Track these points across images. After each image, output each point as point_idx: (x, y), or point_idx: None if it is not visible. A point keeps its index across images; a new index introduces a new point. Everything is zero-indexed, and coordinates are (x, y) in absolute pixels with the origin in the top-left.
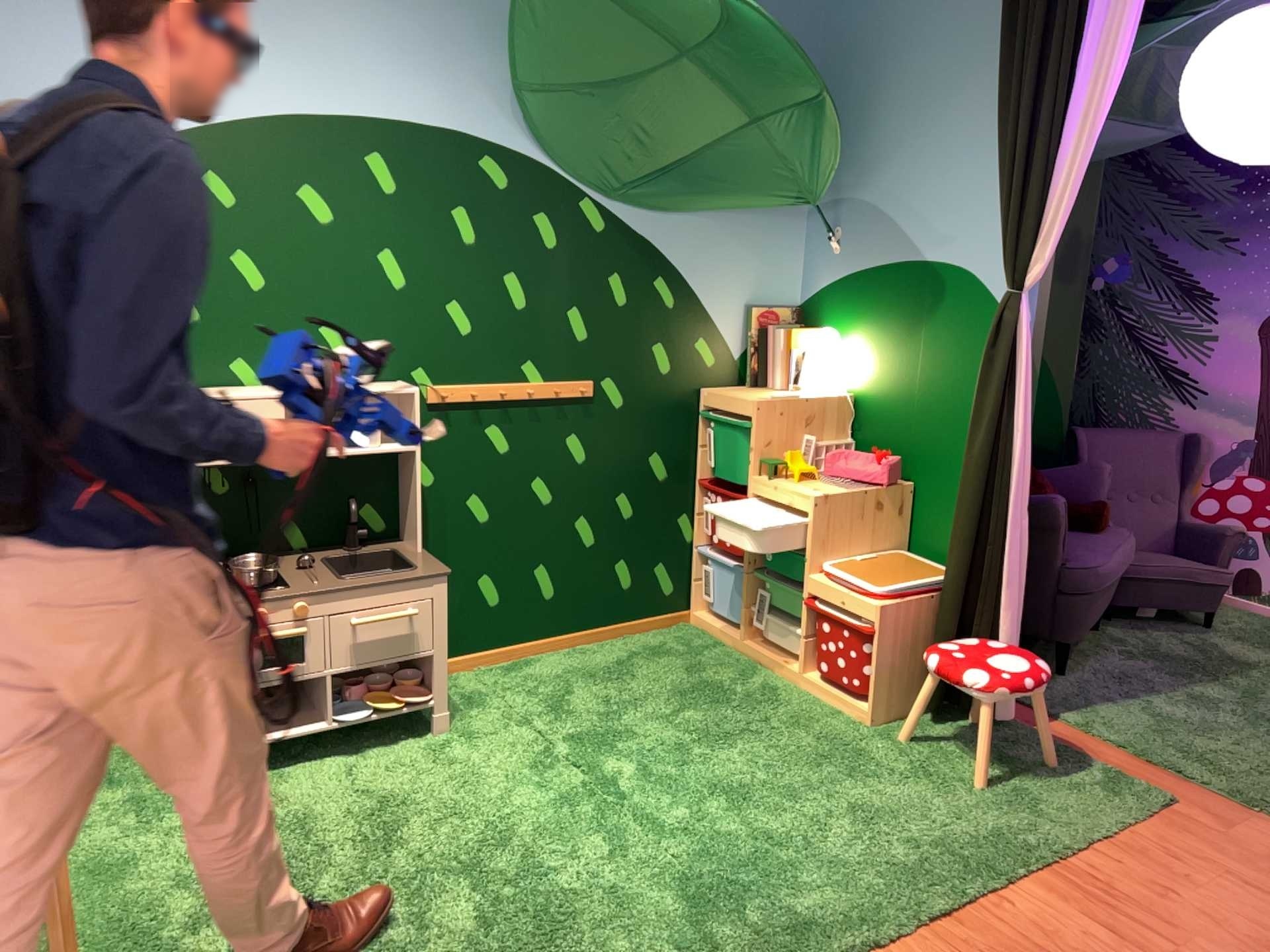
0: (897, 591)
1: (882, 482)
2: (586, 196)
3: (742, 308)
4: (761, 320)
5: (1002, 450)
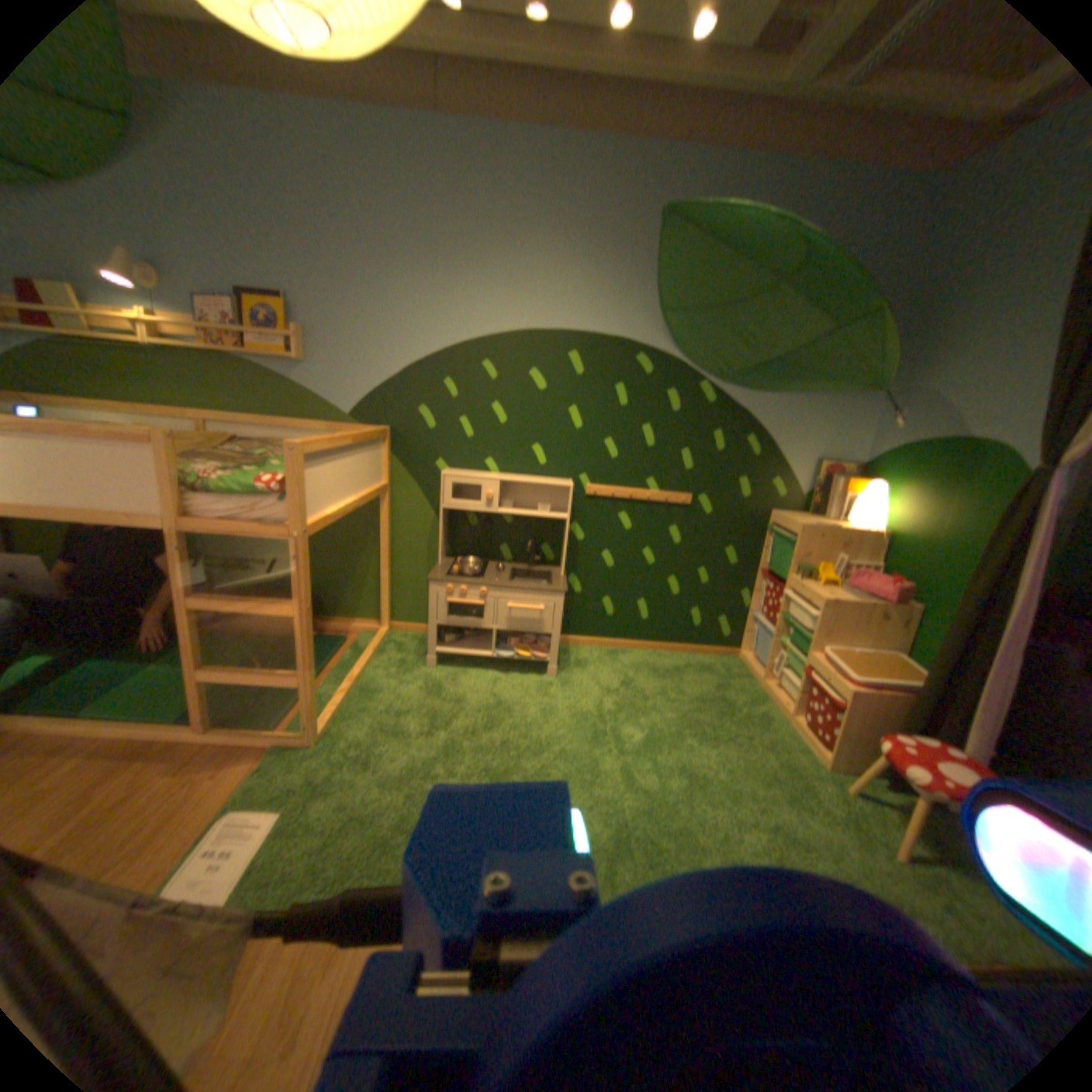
0: (876, 685)
1: (893, 599)
2: (702, 374)
3: (814, 457)
4: (828, 467)
5: (1007, 598)
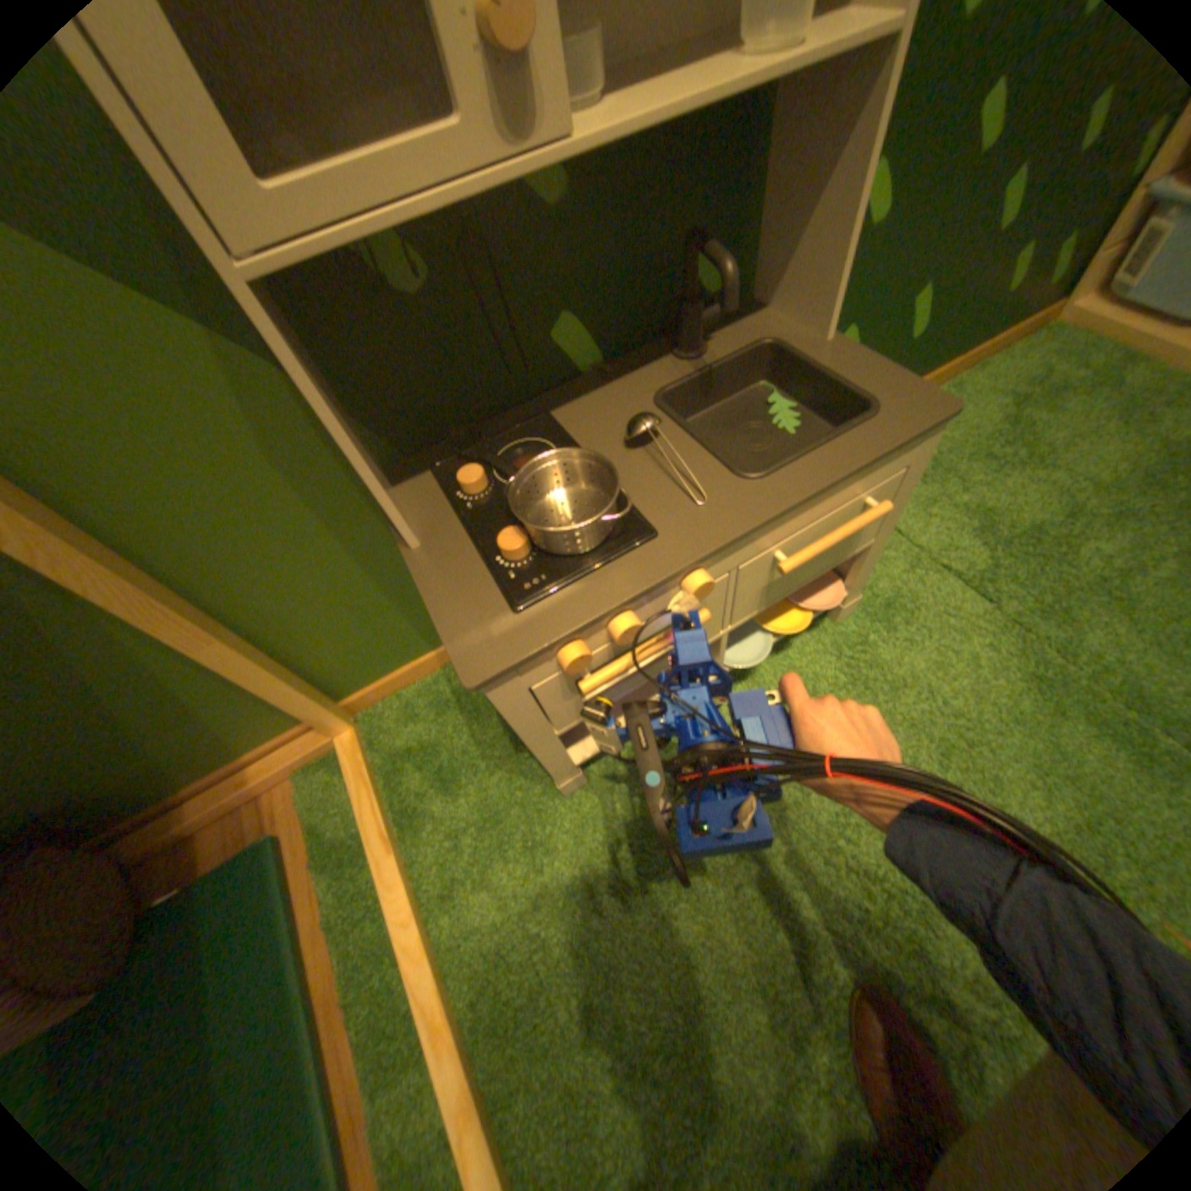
0: None
1: None
2: None
3: None
4: None
5: None
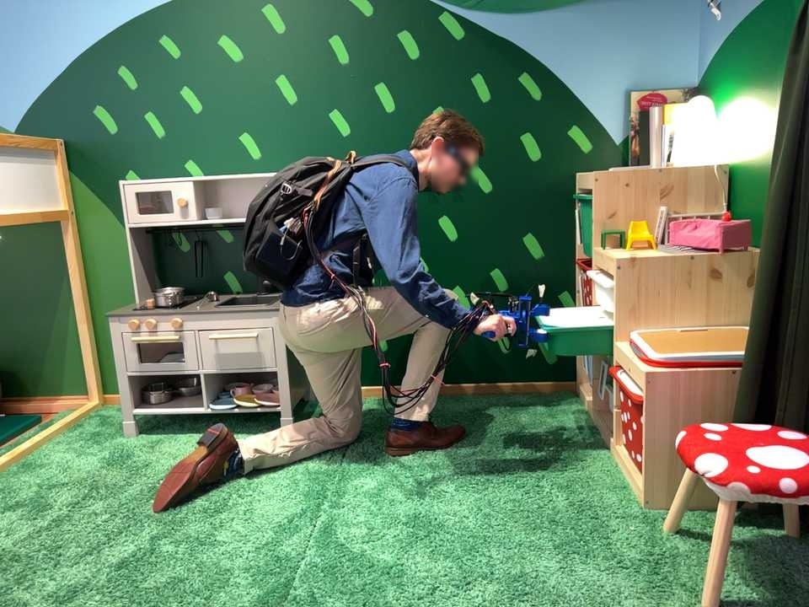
0: (692, 365)
1: (725, 247)
2: (443, 5)
3: (624, 92)
4: (645, 101)
5: None
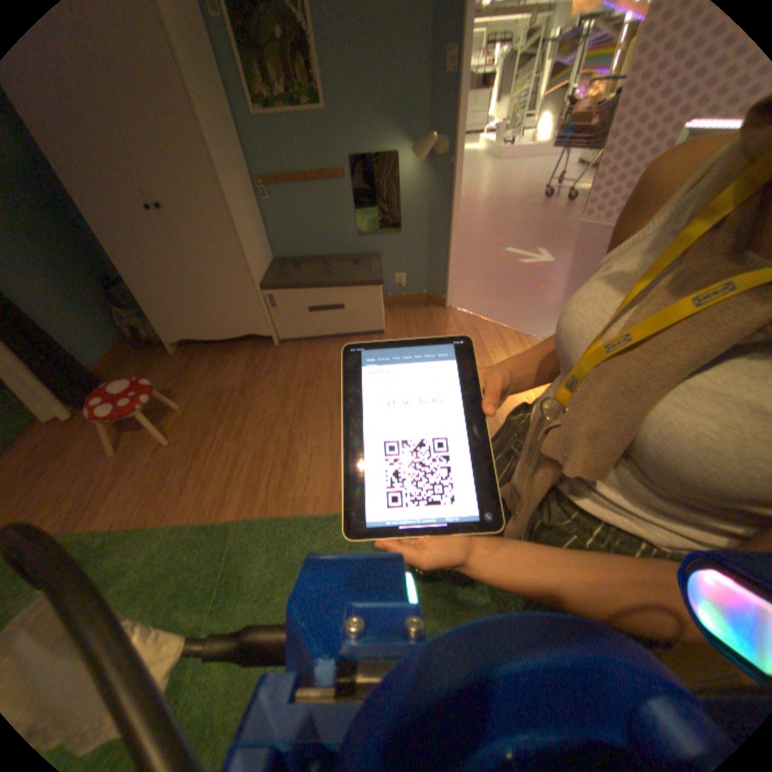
0: None
1: None
2: None
3: None
4: None
5: None
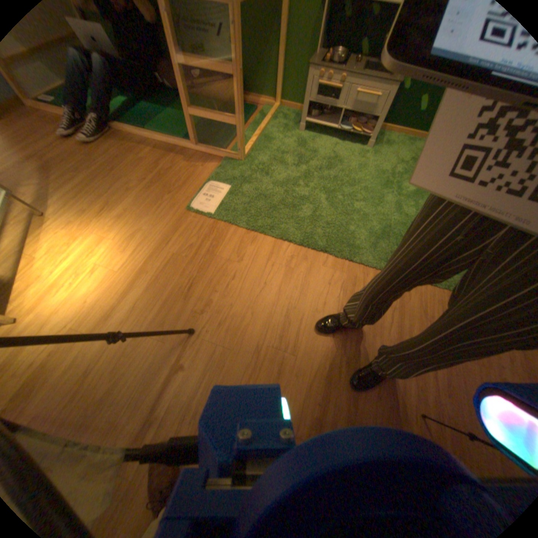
0: None
1: None
2: None
3: None
4: None
5: None
